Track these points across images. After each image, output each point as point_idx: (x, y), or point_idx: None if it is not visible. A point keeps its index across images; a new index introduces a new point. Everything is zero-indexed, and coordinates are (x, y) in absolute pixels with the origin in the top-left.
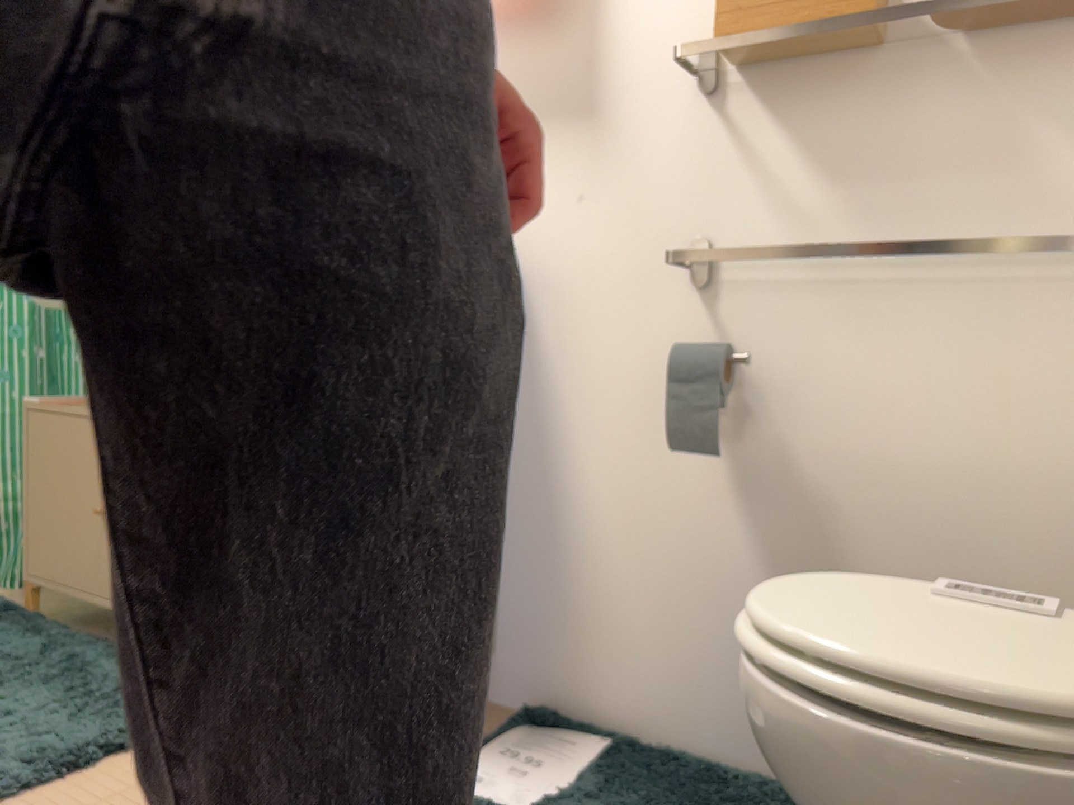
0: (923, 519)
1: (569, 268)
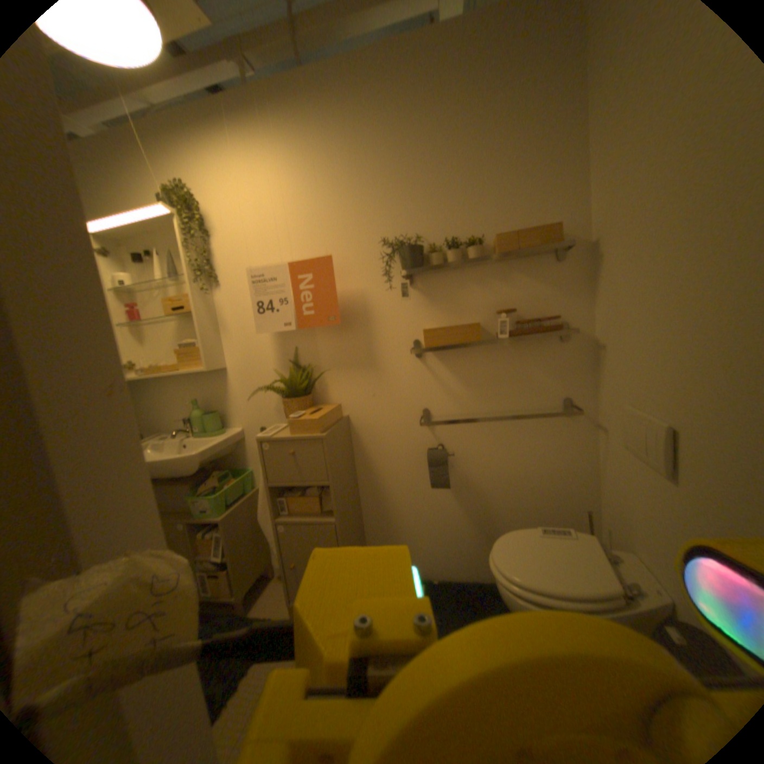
0: (519, 493)
1: (375, 420)
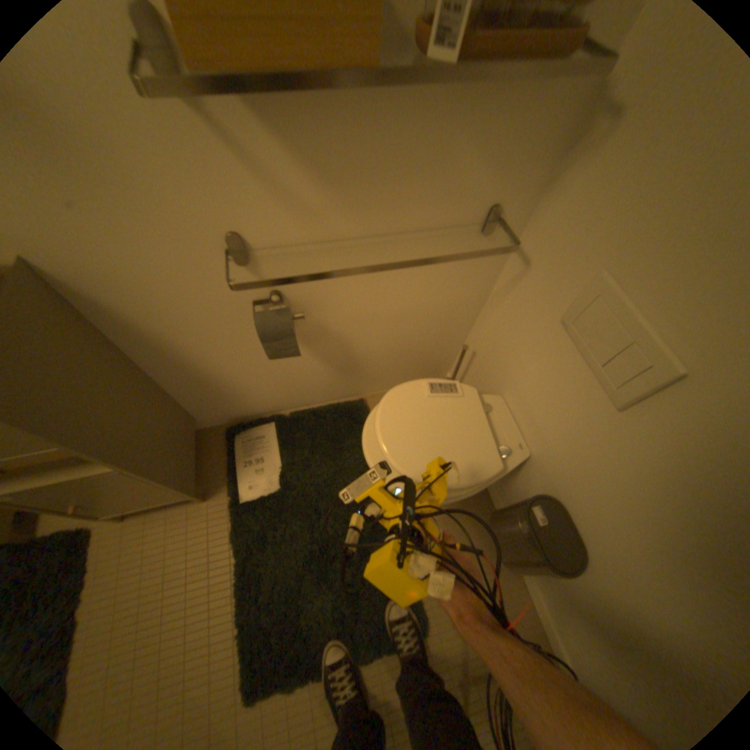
0: (386, 330)
1: (105, 263)
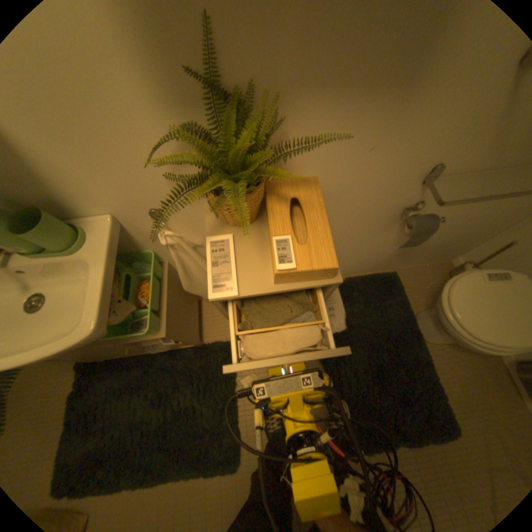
0: (456, 228)
1: (350, 185)
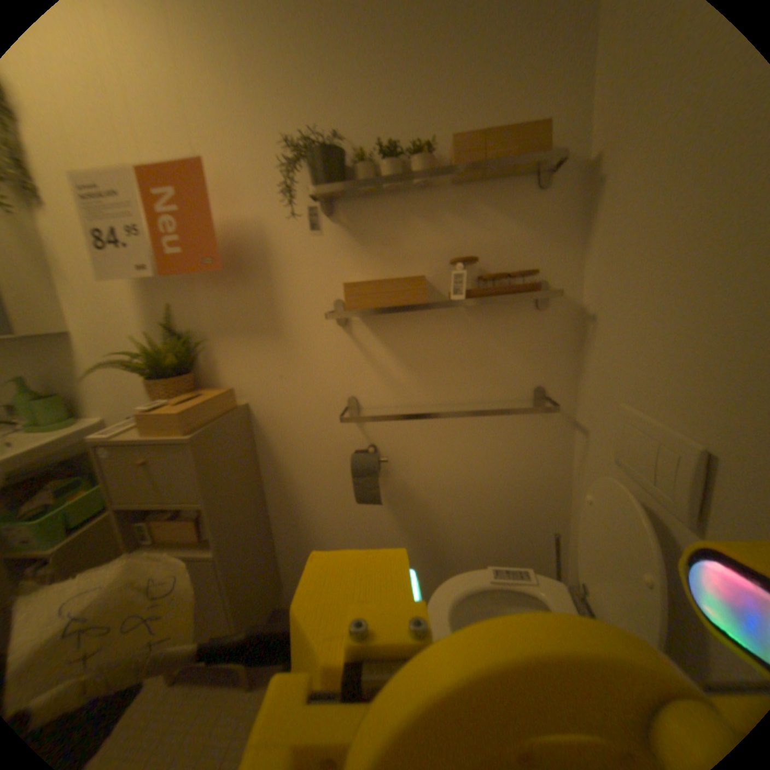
0: (470, 508)
1: (282, 412)
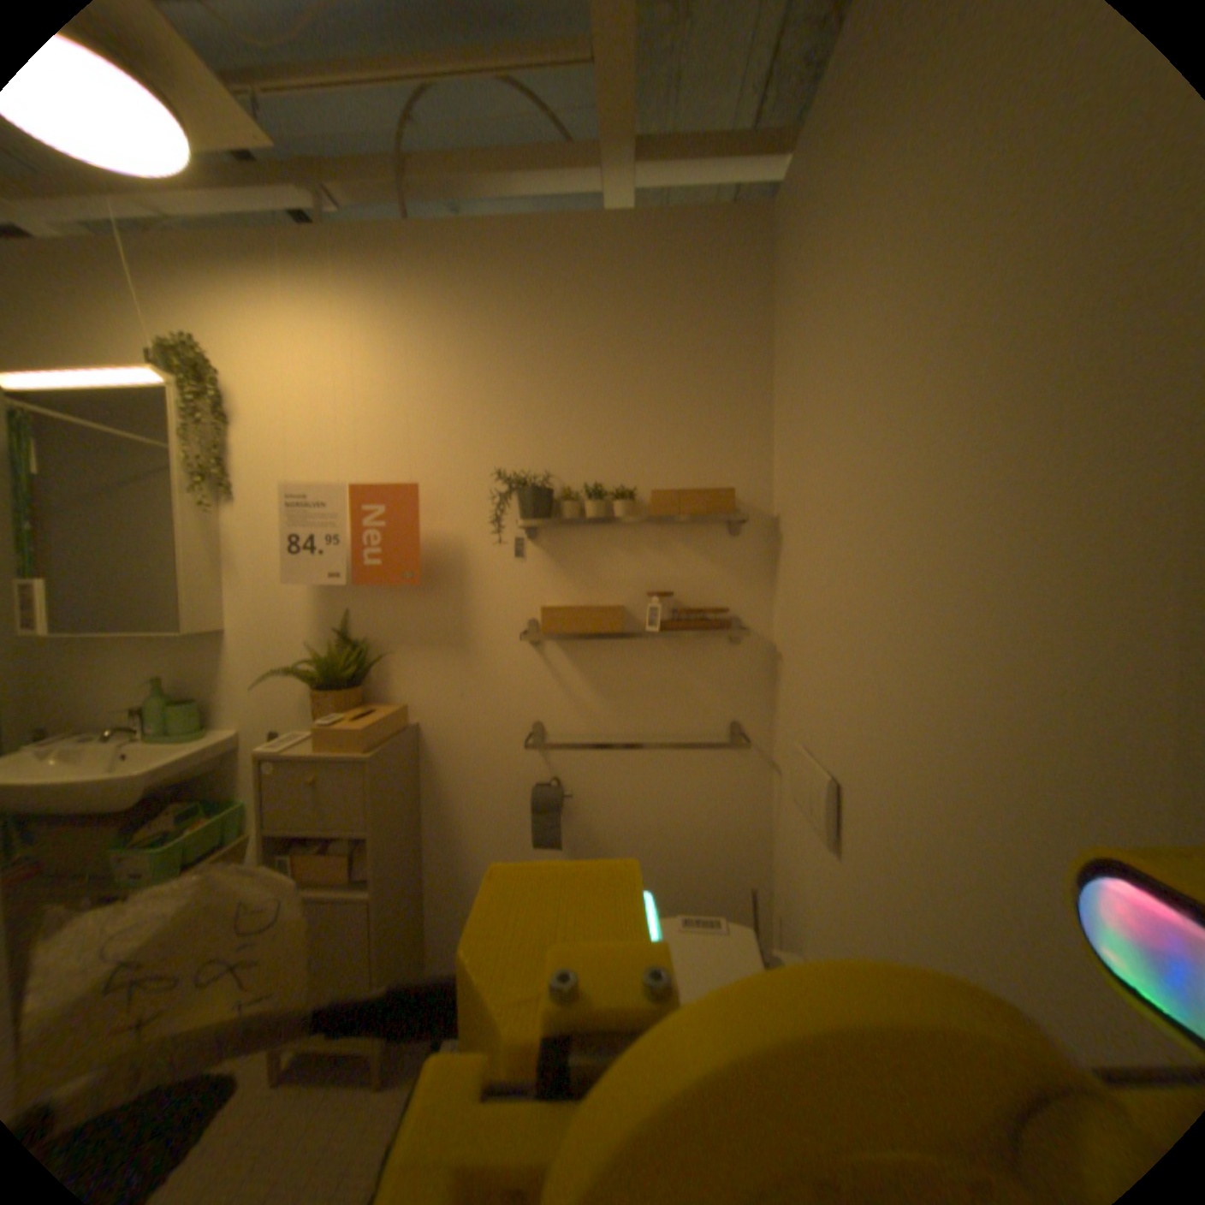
0: (662, 857)
1: (458, 734)
